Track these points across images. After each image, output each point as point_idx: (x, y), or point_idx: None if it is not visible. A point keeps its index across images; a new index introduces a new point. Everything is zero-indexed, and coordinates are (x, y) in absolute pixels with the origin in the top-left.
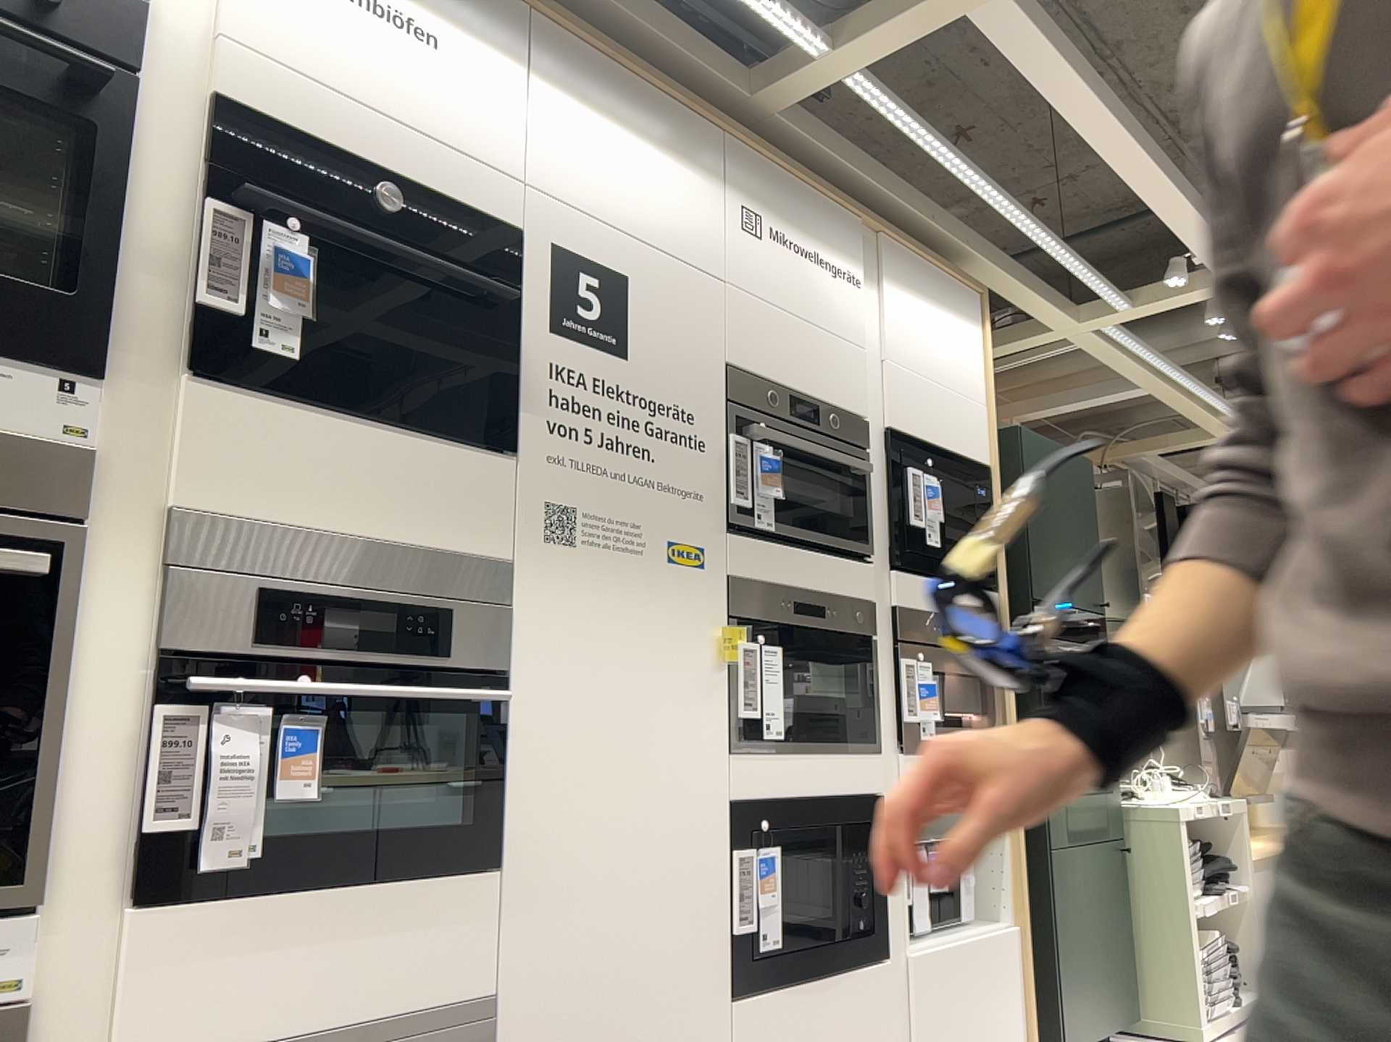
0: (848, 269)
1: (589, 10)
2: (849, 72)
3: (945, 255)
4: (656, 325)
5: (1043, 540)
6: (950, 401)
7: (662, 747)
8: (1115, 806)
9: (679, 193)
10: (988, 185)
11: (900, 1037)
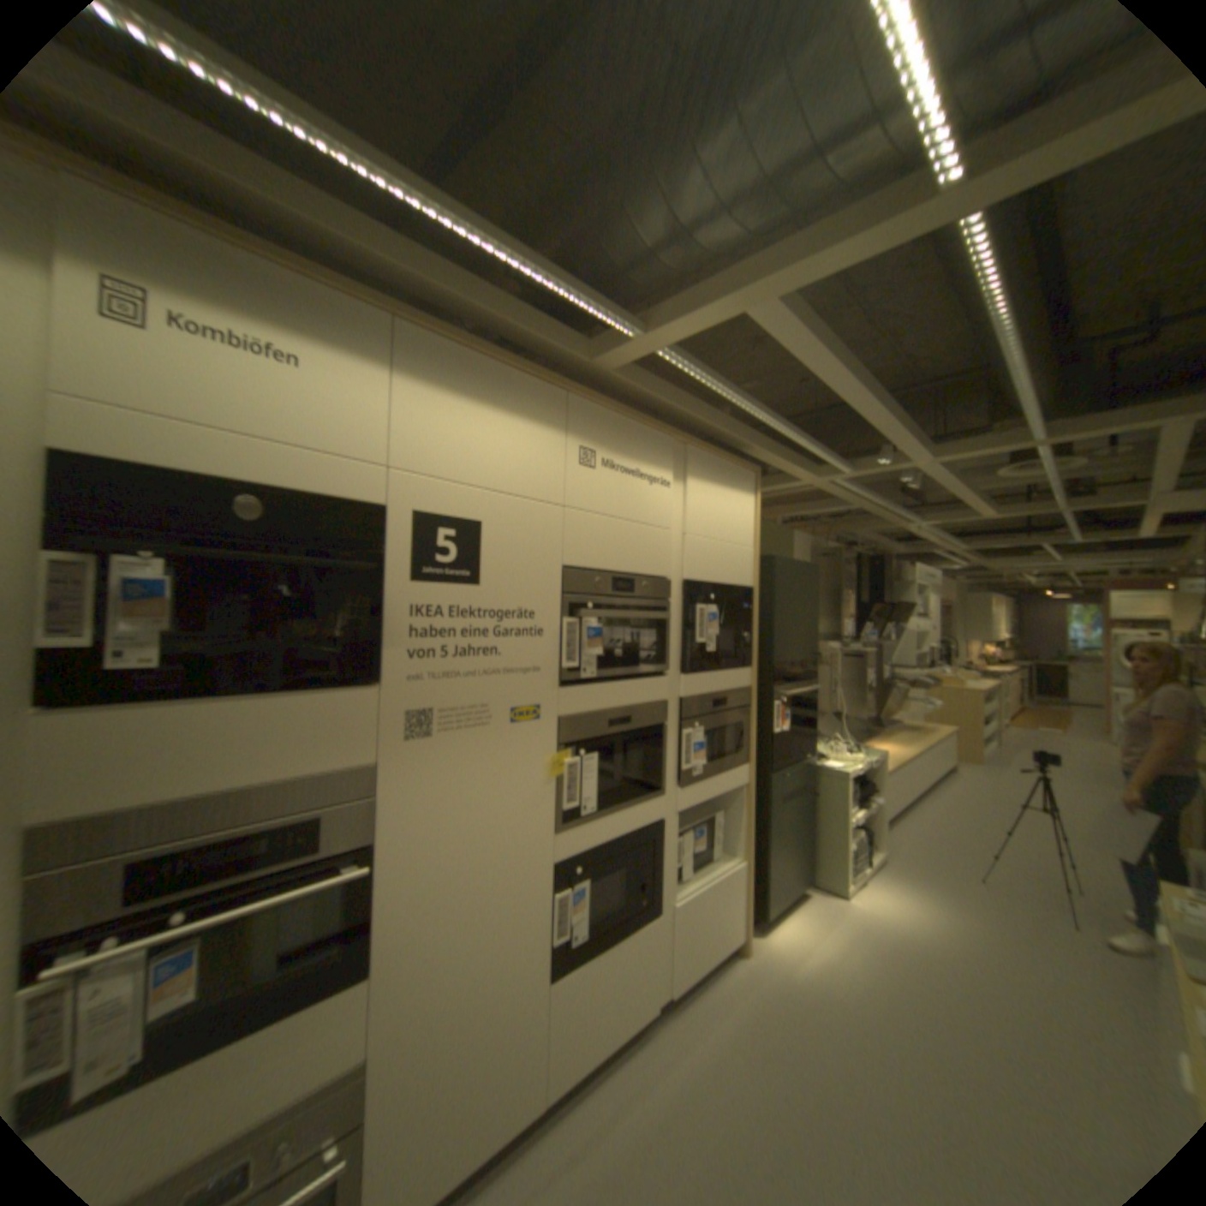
0: (663, 476)
1: (456, 306)
2: (661, 347)
3: (736, 446)
4: (506, 554)
5: (785, 625)
6: (730, 551)
7: (503, 849)
8: (814, 770)
9: (529, 447)
10: (765, 410)
11: (667, 954)
